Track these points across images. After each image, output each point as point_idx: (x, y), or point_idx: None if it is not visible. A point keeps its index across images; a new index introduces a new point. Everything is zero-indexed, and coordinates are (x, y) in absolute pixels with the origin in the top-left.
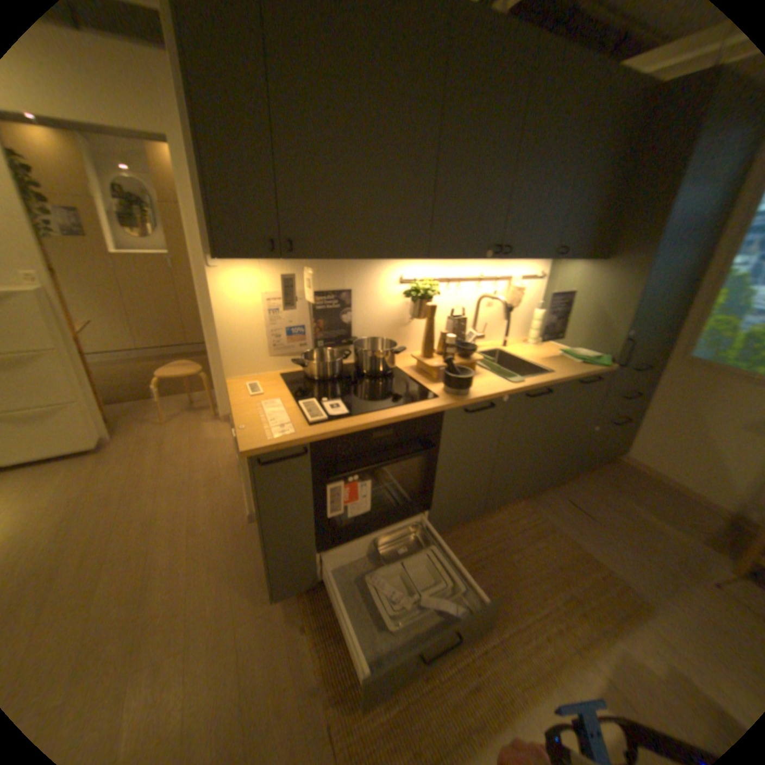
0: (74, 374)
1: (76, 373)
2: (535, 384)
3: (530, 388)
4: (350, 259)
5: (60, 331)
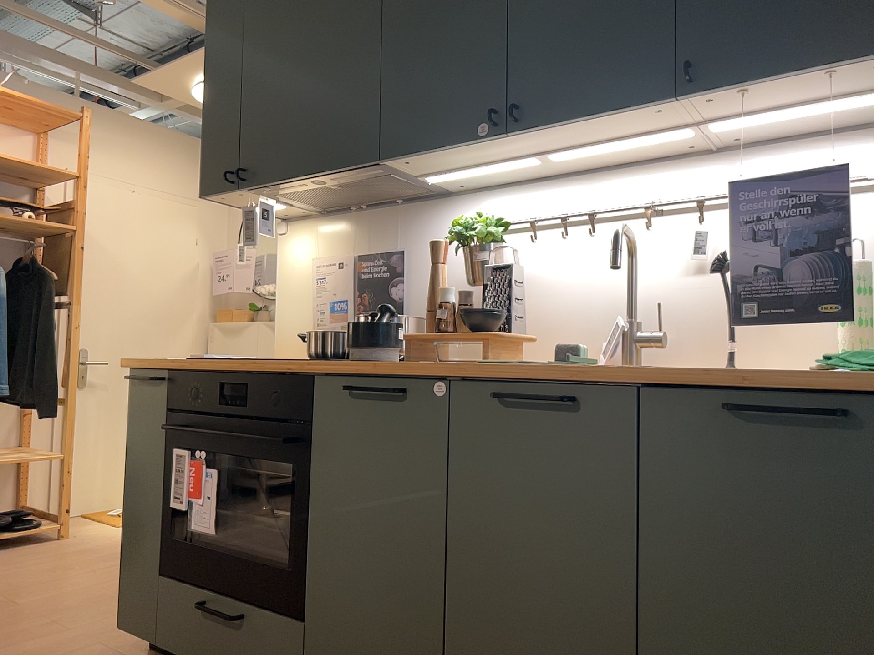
0: None
1: None
2: (528, 374)
3: (497, 373)
4: (300, 180)
5: None
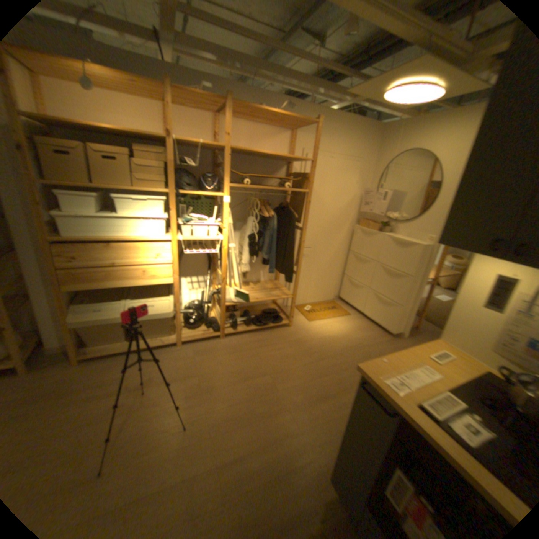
0: (414, 293)
1: (416, 293)
2: None
3: None
4: None
5: (424, 269)
